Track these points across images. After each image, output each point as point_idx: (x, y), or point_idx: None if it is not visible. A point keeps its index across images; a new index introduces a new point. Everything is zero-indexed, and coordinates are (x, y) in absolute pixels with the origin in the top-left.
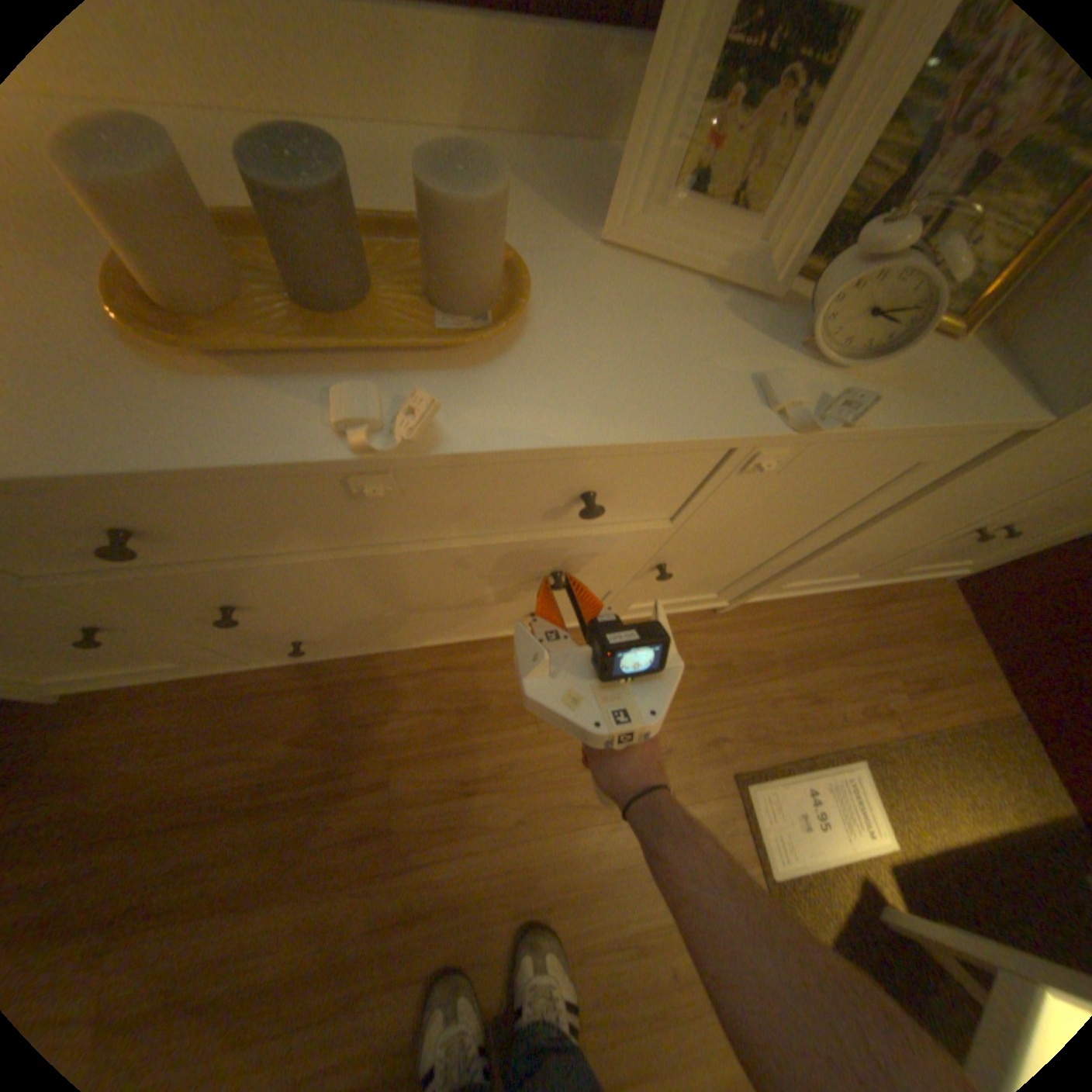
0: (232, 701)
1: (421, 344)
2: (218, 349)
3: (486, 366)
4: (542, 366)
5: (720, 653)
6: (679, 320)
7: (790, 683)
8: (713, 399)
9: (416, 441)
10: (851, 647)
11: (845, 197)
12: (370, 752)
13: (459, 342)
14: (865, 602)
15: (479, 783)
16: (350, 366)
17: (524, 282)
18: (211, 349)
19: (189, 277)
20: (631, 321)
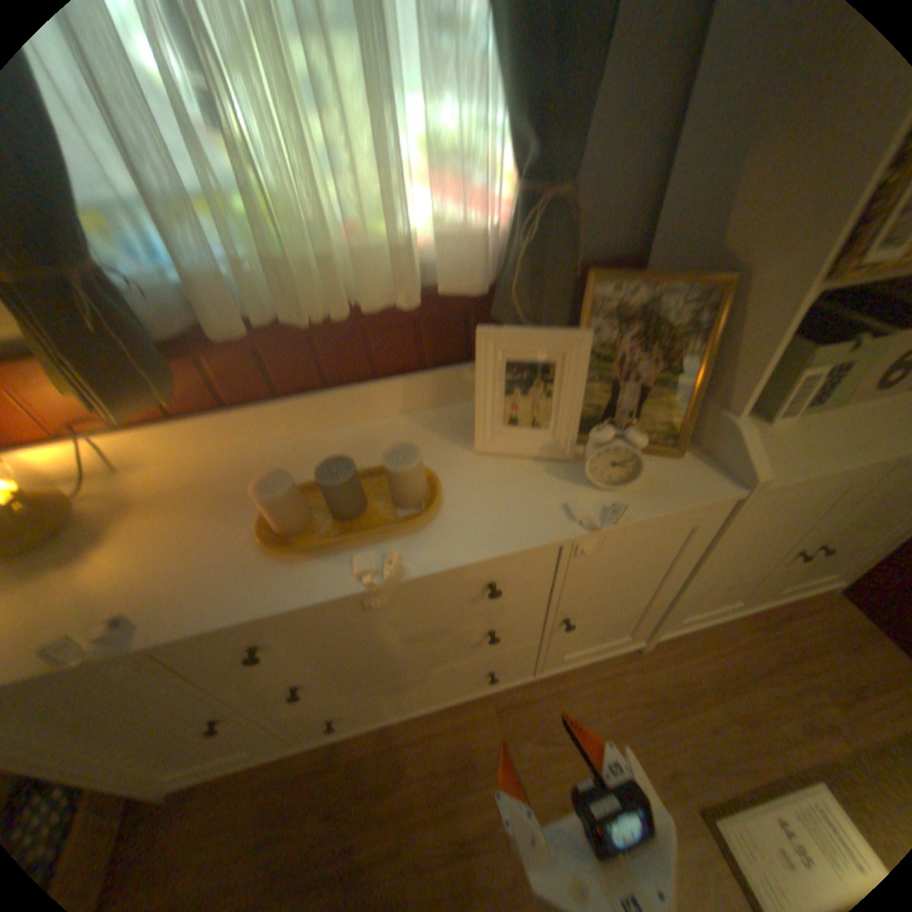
0: (281, 782)
1: (392, 524)
2: (302, 547)
3: (423, 529)
4: (451, 523)
5: (654, 688)
6: (519, 482)
7: (724, 708)
8: (542, 522)
9: (393, 575)
10: (768, 667)
11: (580, 418)
12: (383, 819)
13: (409, 520)
14: (767, 624)
15: (473, 841)
16: (360, 542)
17: (437, 484)
18: (300, 549)
19: (291, 519)
20: (494, 489)
